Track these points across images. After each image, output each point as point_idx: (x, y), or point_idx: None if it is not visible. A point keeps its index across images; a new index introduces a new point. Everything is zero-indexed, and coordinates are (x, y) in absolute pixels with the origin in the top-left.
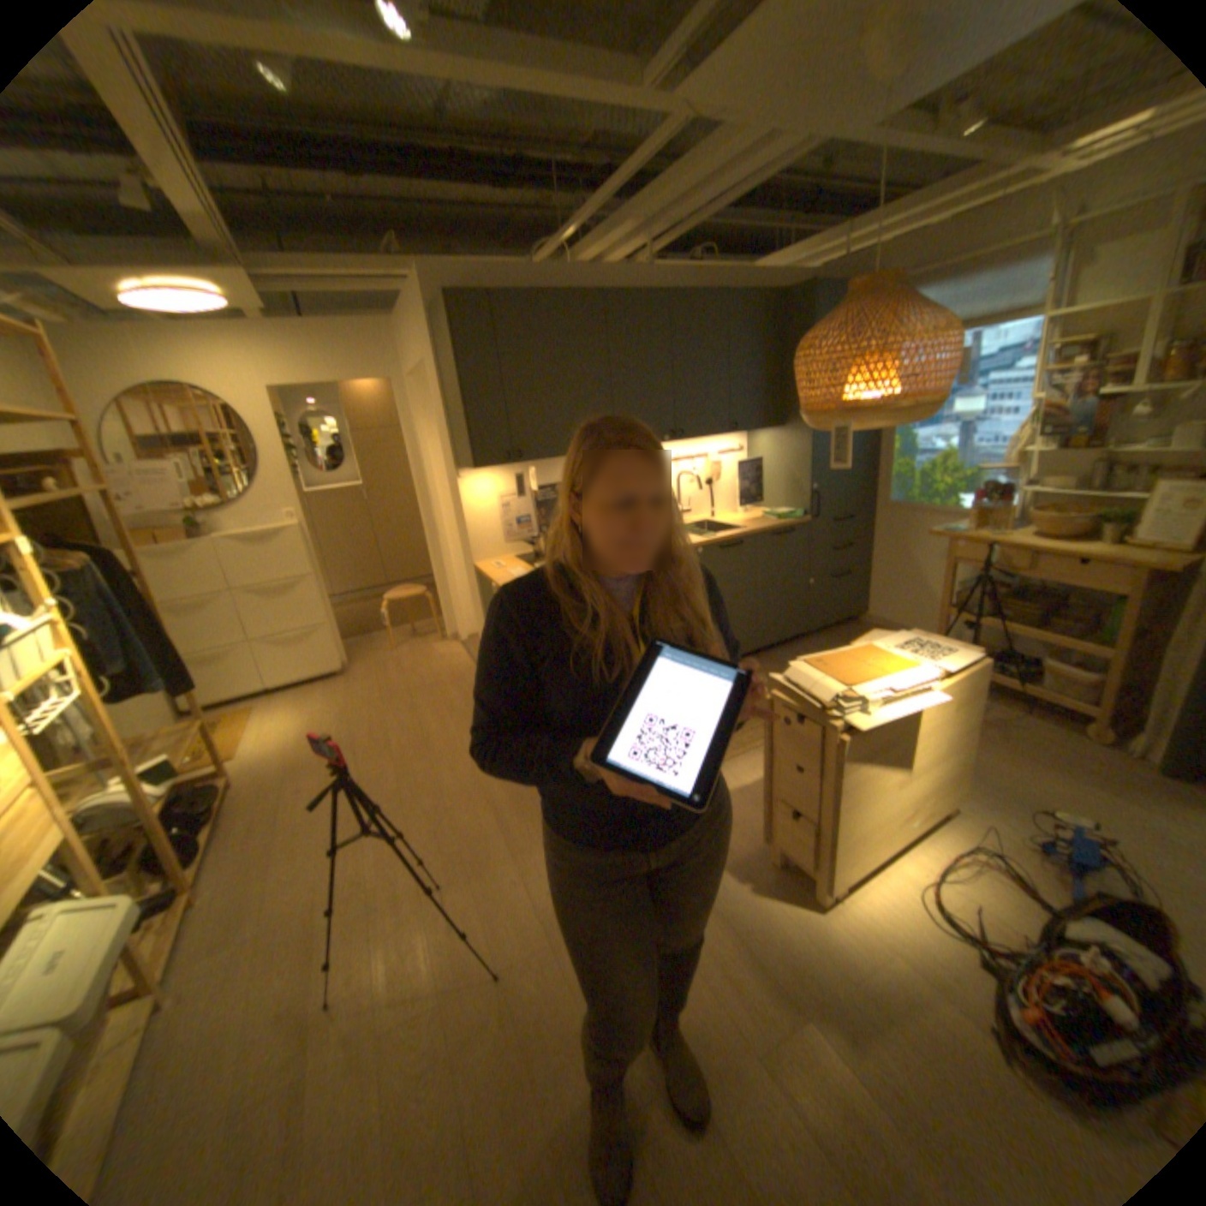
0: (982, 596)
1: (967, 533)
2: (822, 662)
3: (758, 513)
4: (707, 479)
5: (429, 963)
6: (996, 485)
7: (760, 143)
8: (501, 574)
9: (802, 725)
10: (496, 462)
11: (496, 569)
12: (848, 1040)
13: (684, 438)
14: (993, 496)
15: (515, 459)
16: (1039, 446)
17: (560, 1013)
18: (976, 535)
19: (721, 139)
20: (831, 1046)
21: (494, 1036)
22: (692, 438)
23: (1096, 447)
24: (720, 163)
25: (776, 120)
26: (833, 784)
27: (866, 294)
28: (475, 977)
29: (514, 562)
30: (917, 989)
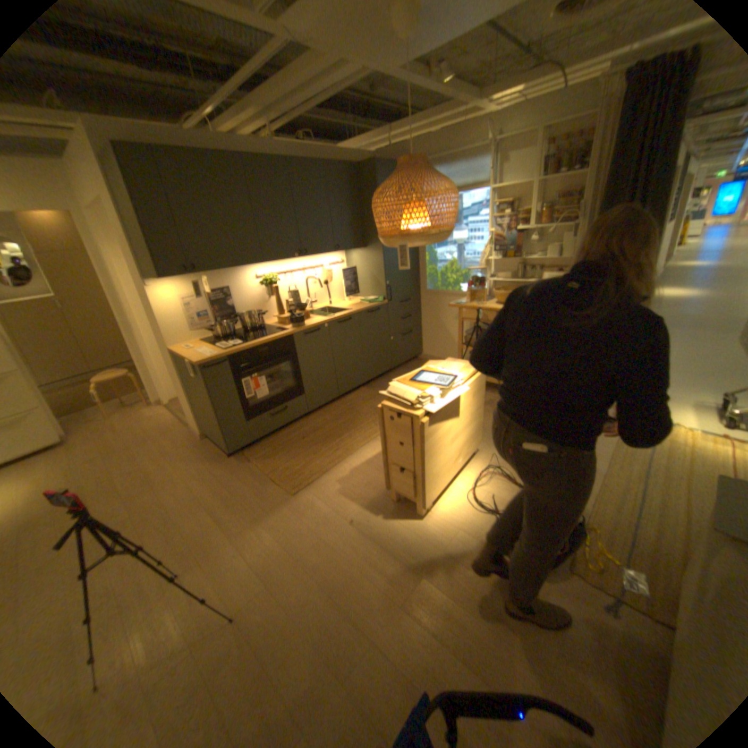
0: (476, 337)
1: (466, 305)
2: (406, 381)
3: (357, 300)
4: (324, 281)
5: (179, 627)
6: (476, 278)
7: (334, 67)
8: (191, 353)
9: (400, 418)
10: (175, 274)
11: (187, 349)
12: (442, 580)
13: (307, 255)
14: (476, 284)
15: (190, 271)
16: (493, 257)
17: (279, 625)
18: (470, 305)
19: (310, 60)
20: (434, 586)
21: (236, 656)
22: (313, 255)
23: (517, 257)
24: (310, 76)
25: (344, 53)
26: (419, 447)
27: (406, 168)
28: (215, 624)
29: (199, 343)
30: (470, 543)
